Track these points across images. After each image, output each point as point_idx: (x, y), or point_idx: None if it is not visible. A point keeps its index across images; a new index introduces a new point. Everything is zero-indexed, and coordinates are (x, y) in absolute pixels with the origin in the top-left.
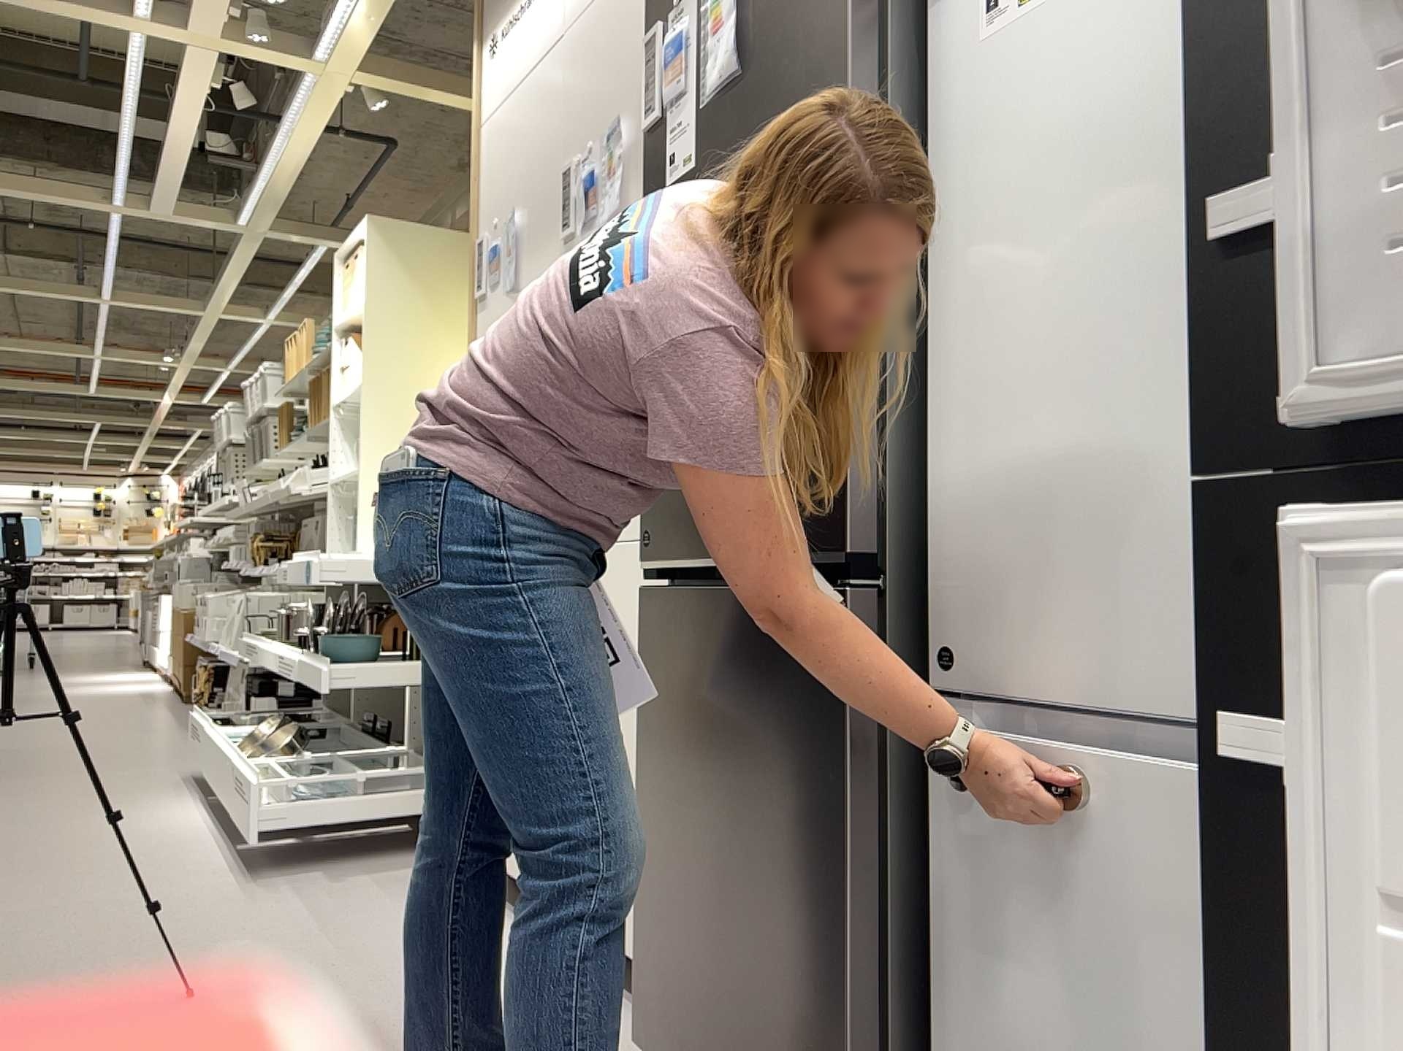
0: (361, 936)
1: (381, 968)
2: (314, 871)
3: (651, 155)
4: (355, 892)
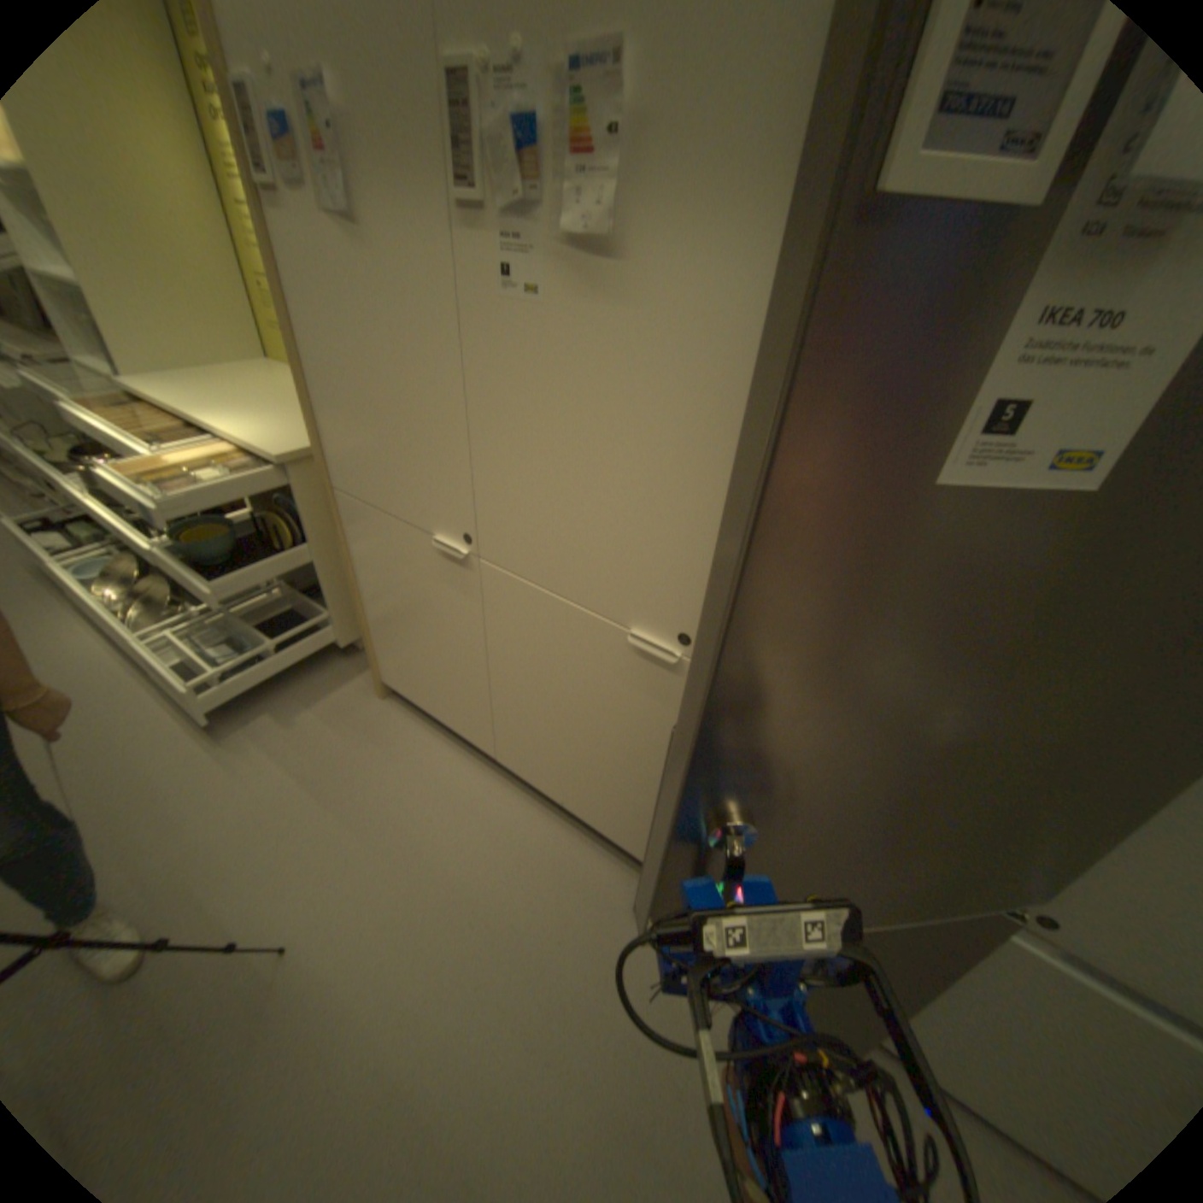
0: (358, 802)
1: (400, 844)
2: (259, 714)
3: (798, 270)
4: (312, 737)
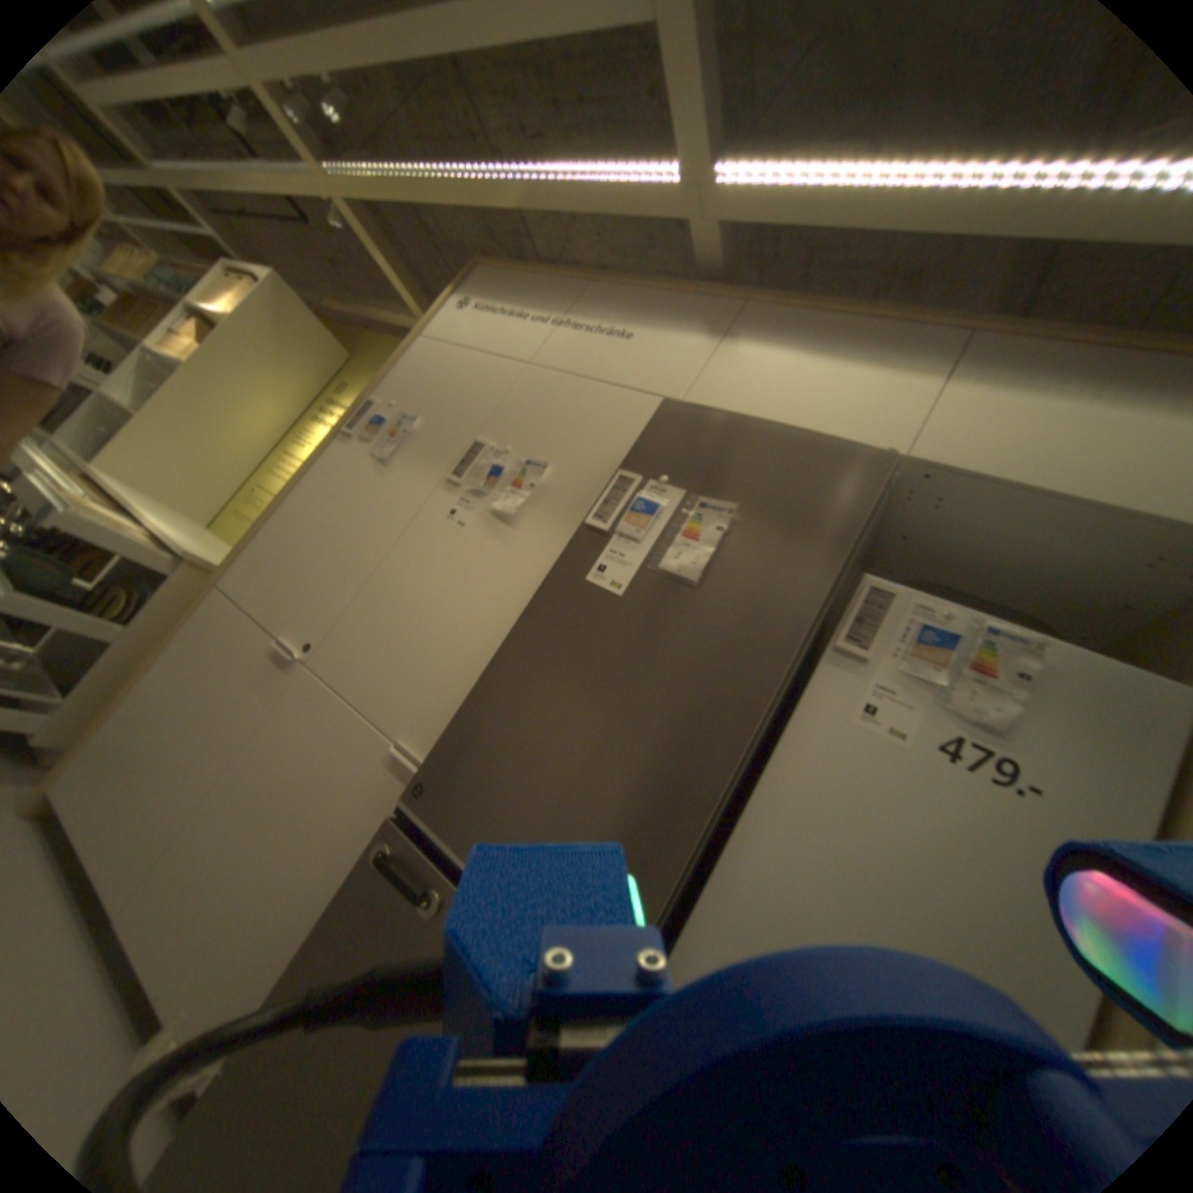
0: None
1: None
2: None
3: (581, 544)
4: None
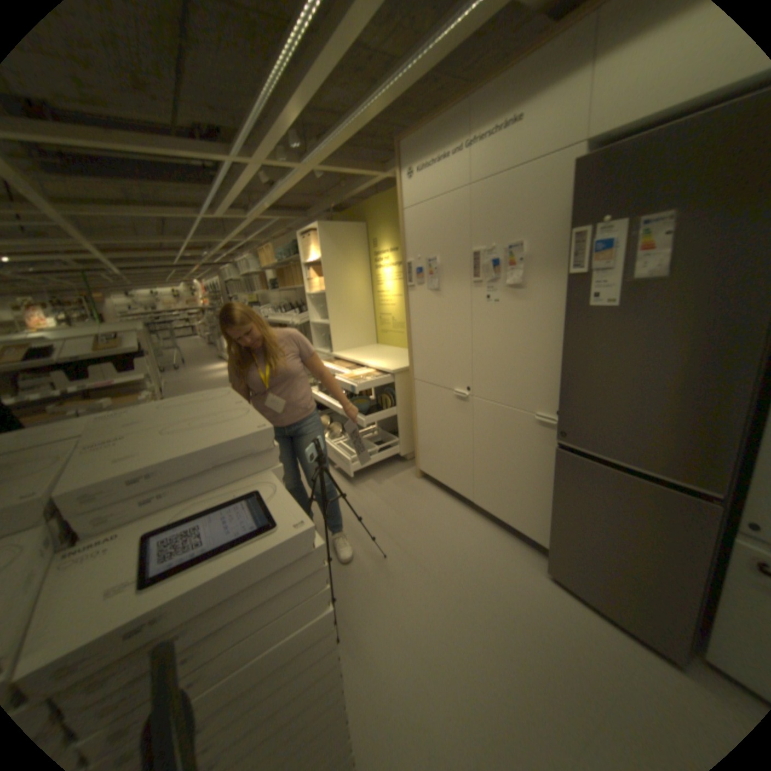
0: (411, 514)
1: (430, 532)
2: (369, 479)
3: (574, 285)
4: (390, 489)
